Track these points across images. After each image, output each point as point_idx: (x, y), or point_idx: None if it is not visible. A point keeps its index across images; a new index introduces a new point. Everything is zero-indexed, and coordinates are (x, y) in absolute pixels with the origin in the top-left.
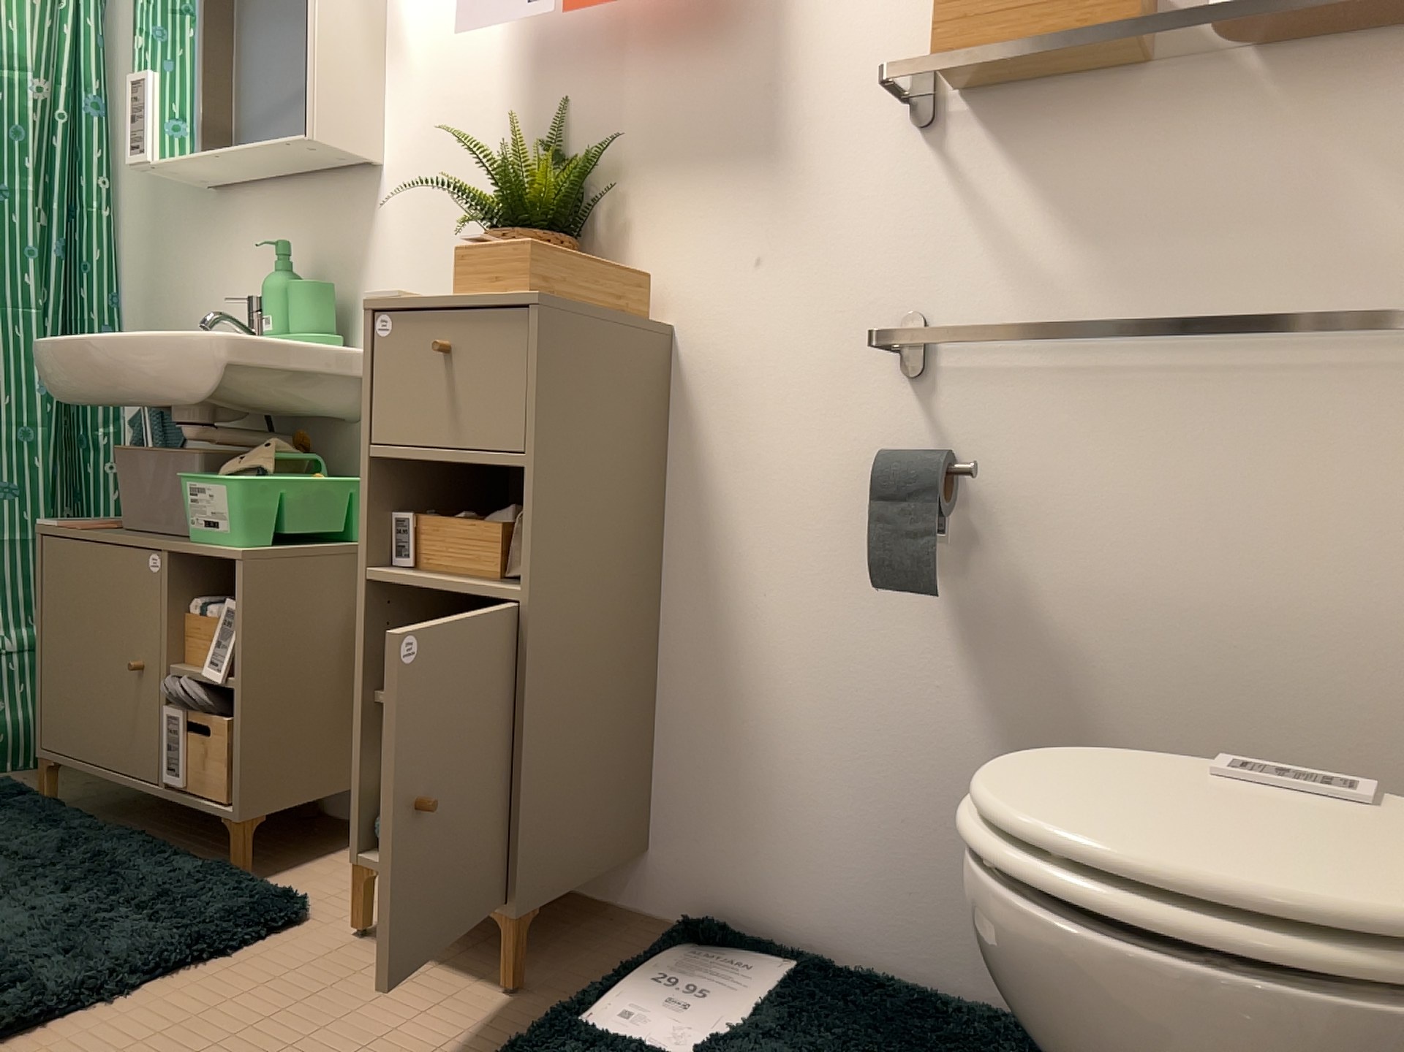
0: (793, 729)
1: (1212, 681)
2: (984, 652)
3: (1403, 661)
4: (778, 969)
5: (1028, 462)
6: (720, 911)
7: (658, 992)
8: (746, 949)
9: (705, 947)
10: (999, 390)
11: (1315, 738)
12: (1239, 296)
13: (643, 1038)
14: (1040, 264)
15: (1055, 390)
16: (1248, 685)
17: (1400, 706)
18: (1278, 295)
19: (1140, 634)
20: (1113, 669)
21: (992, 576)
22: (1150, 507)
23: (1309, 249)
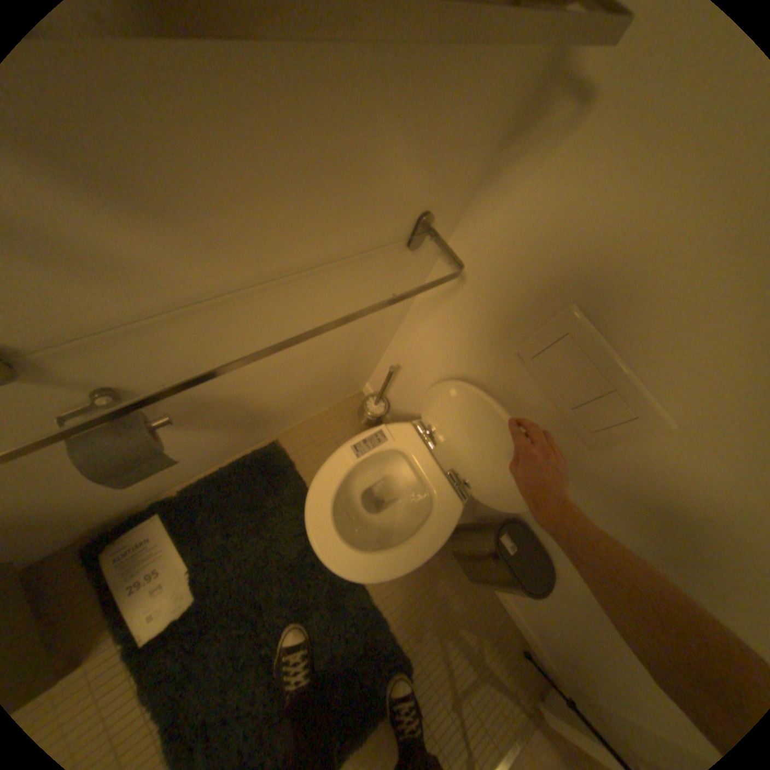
0: (75, 497)
1: (294, 371)
2: (184, 420)
3: (356, 335)
4: (154, 526)
5: (173, 360)
6: (85, 529)
7: (136, 595)
8: (126, 531)
9: (104, 547)
10: (120, 341)
11: (327, 363)
12: (306, 232)
13: (165, 615)
14: (104, 242)
15: (176, 323)
16: (307, 365)
17: (353, 344)
18: (330, 226)
19: (263, 376)
20: (253, 389)
21: (173, 403)
22: (260, 343)
23: (352, 192)
